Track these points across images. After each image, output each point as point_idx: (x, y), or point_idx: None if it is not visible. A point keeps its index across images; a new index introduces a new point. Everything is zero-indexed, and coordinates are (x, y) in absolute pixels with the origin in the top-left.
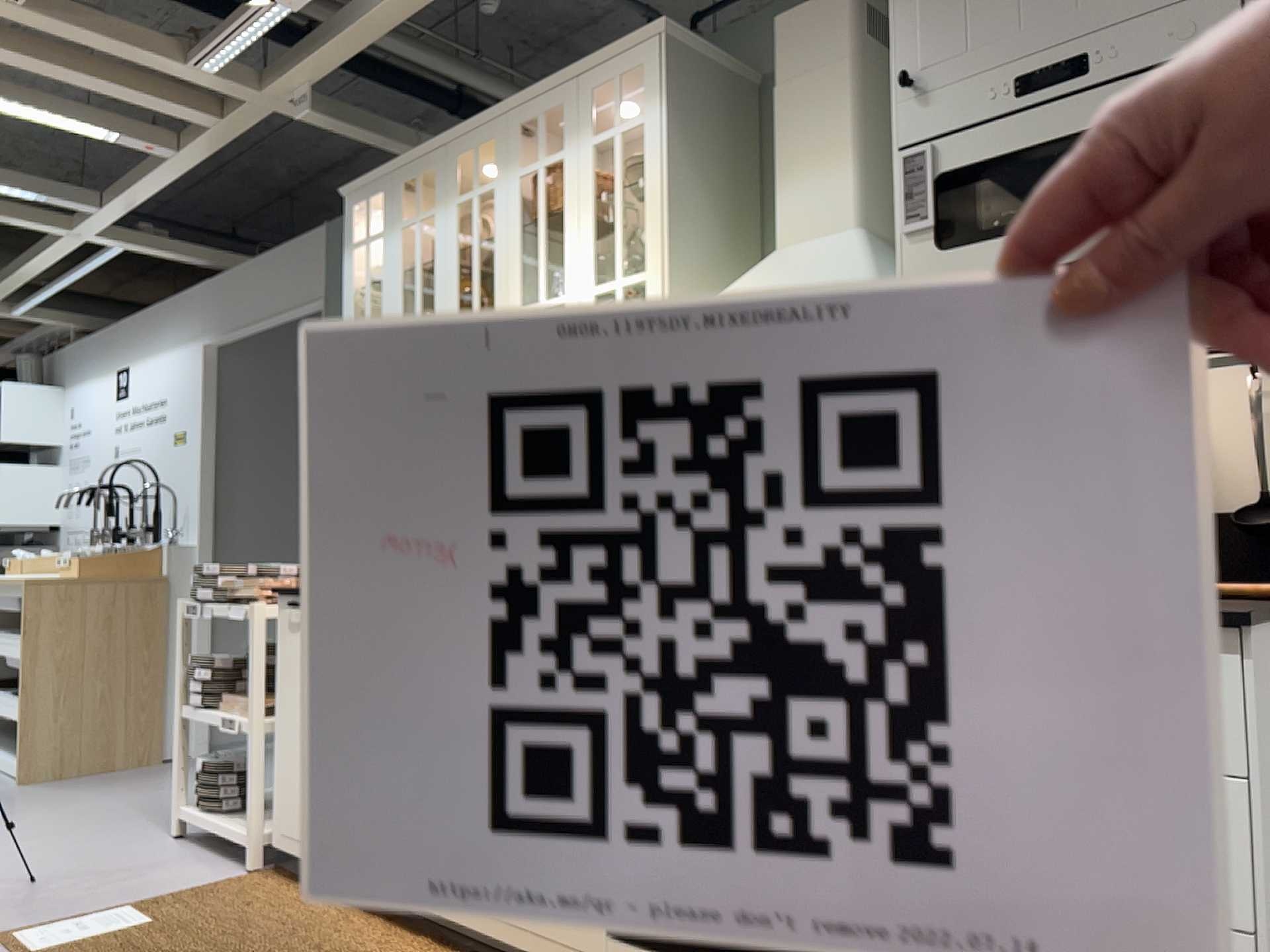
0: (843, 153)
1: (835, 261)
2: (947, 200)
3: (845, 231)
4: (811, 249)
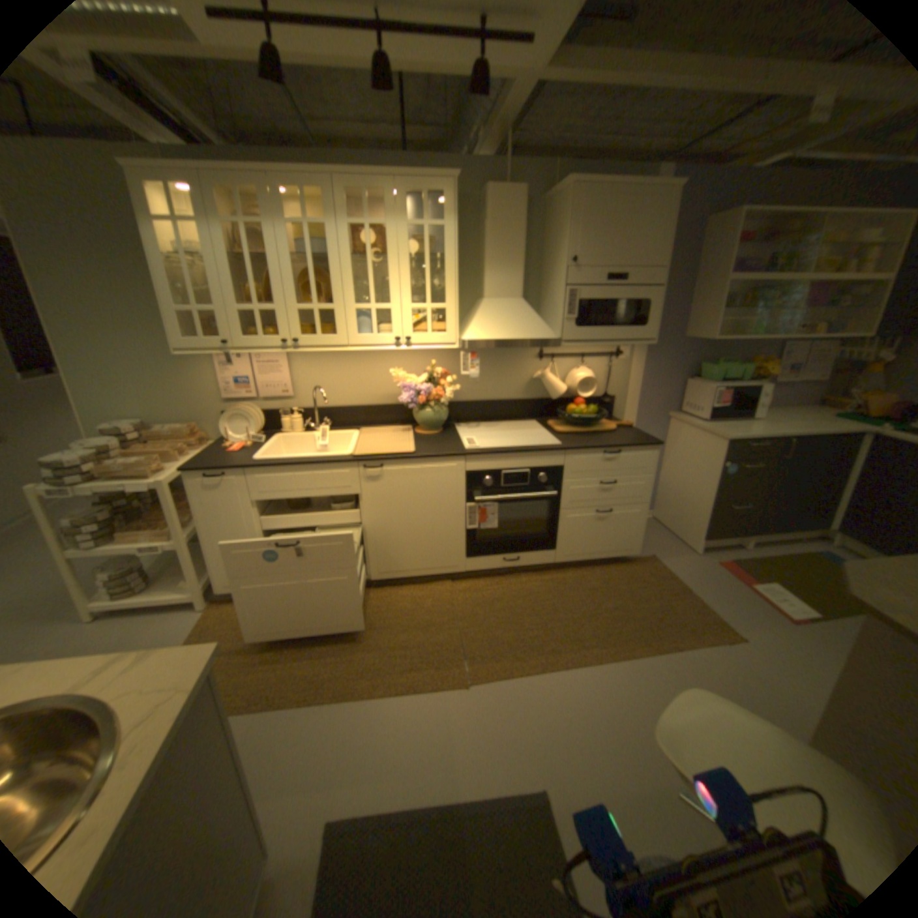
0: (521, 266)
1: (529, 318)
2: (582, 311)
3: (519, 300)
4: (509, 306)
